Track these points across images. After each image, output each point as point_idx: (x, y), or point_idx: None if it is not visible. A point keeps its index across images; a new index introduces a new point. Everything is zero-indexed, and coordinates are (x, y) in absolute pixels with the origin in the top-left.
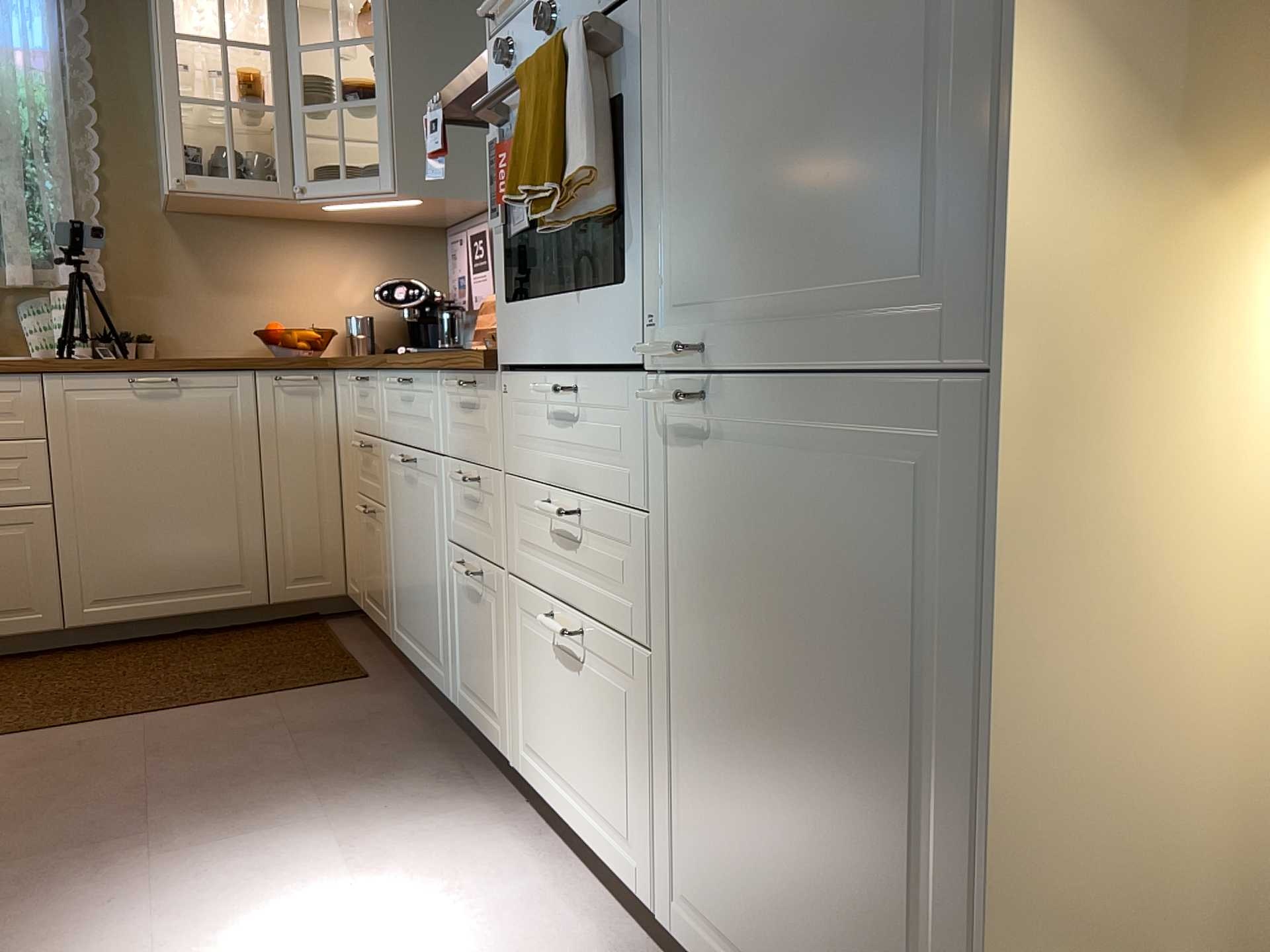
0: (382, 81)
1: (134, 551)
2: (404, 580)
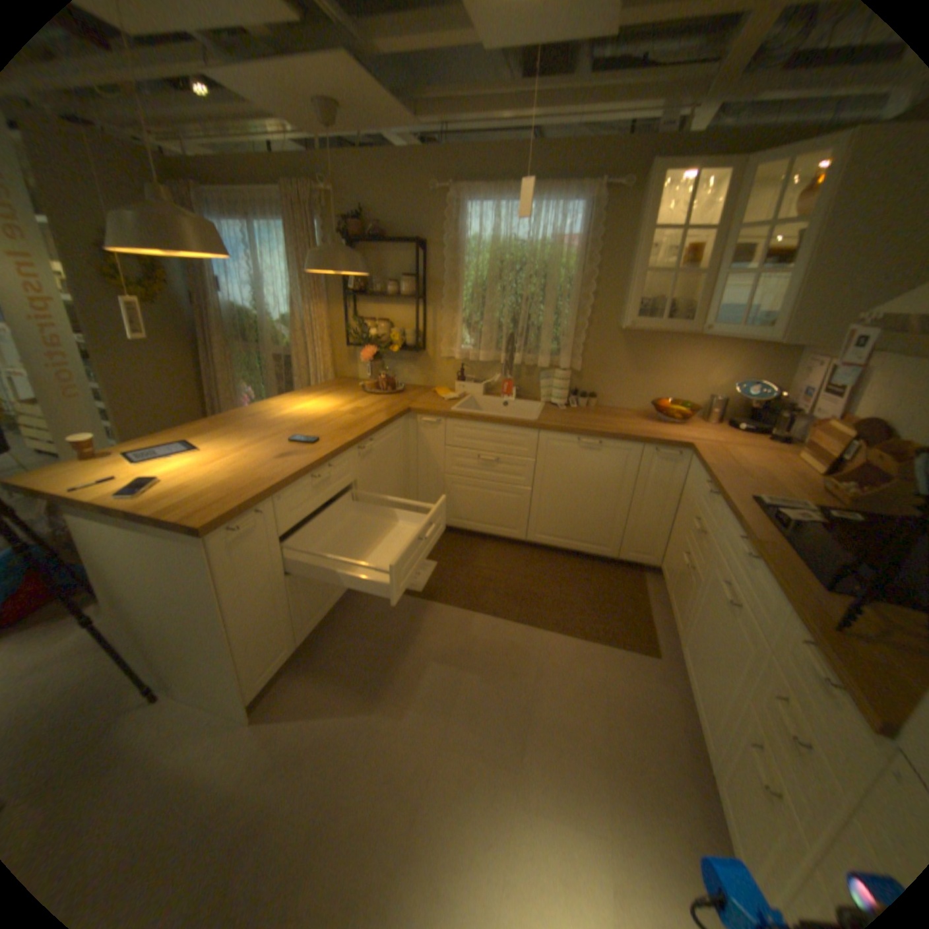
0: (803, 251)
1: (561, 518)
2: (703, 643)
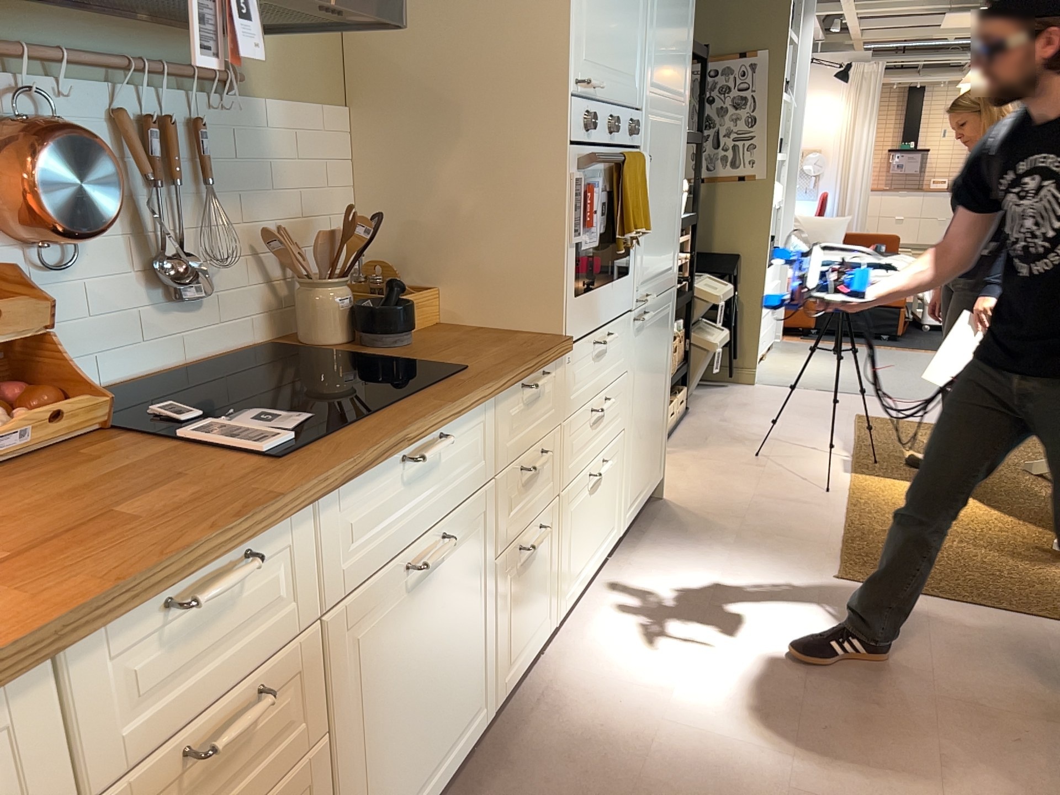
0: None
1: None
2: (399, 742)
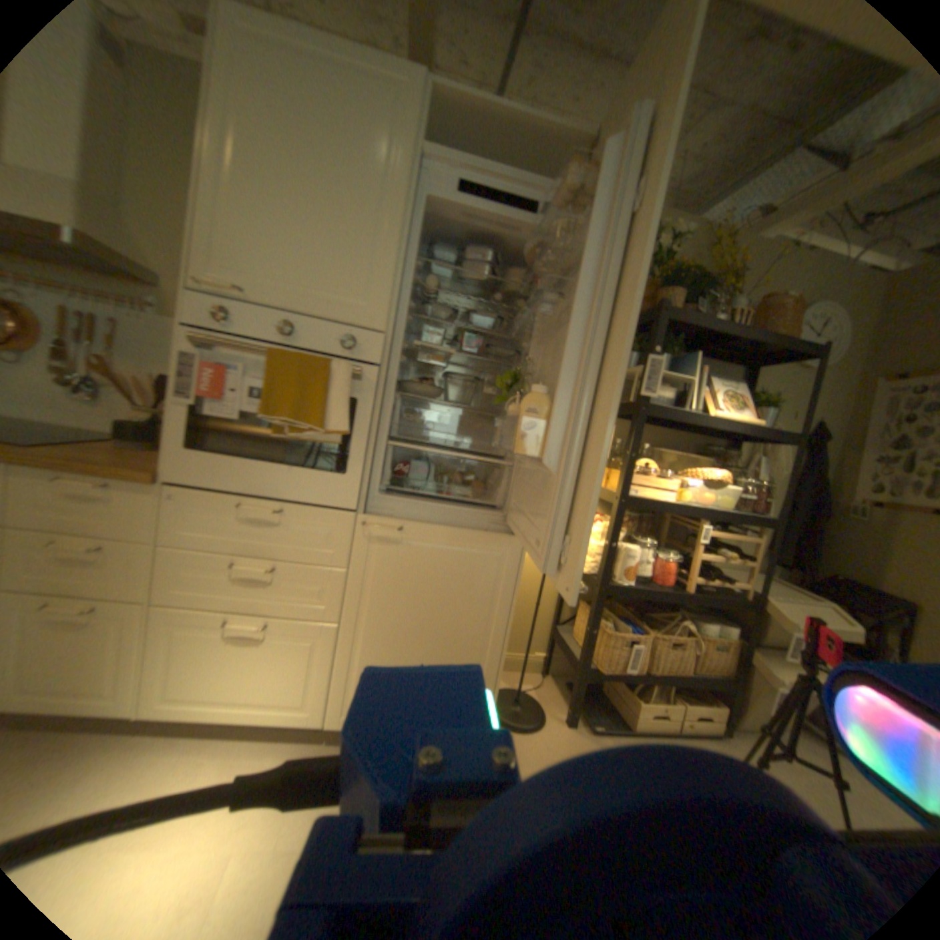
0: None
1: None
2: None
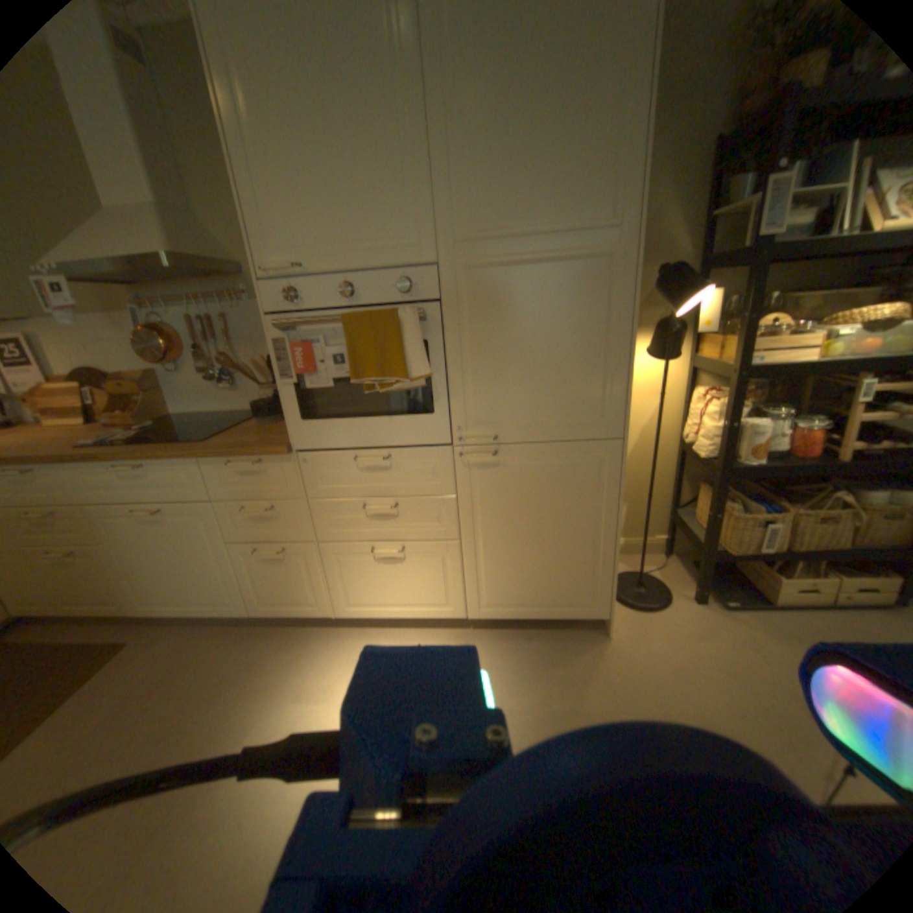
0: None
1: None
2: (148, 579)
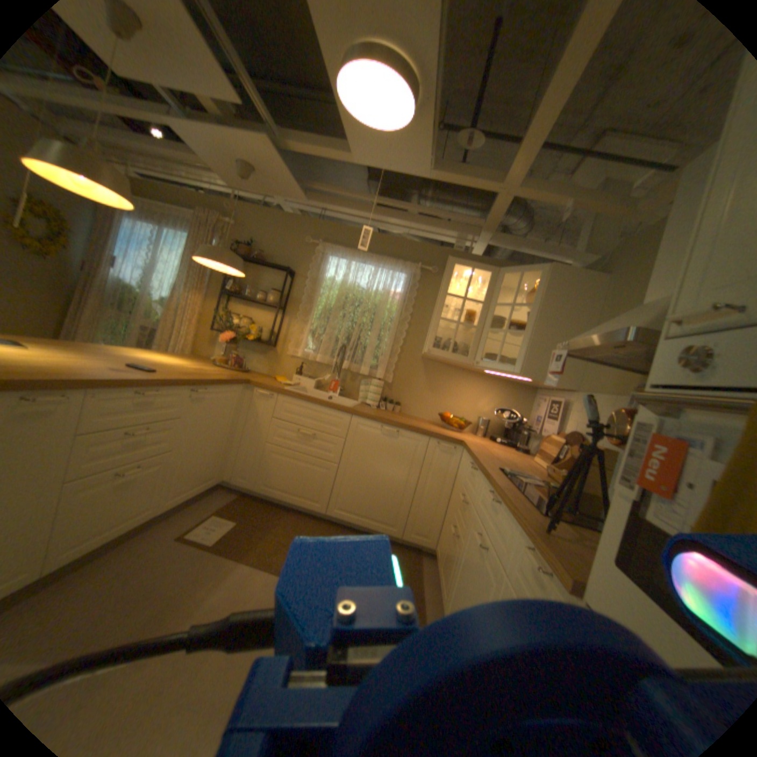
0: (530, 324)
1: (359, 495)
2: (460, 600)
